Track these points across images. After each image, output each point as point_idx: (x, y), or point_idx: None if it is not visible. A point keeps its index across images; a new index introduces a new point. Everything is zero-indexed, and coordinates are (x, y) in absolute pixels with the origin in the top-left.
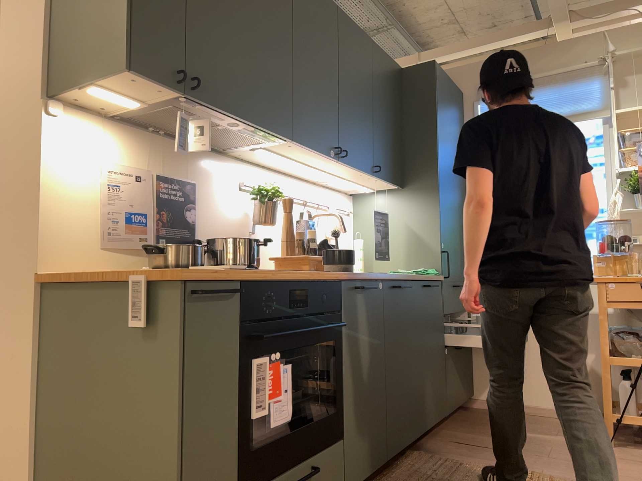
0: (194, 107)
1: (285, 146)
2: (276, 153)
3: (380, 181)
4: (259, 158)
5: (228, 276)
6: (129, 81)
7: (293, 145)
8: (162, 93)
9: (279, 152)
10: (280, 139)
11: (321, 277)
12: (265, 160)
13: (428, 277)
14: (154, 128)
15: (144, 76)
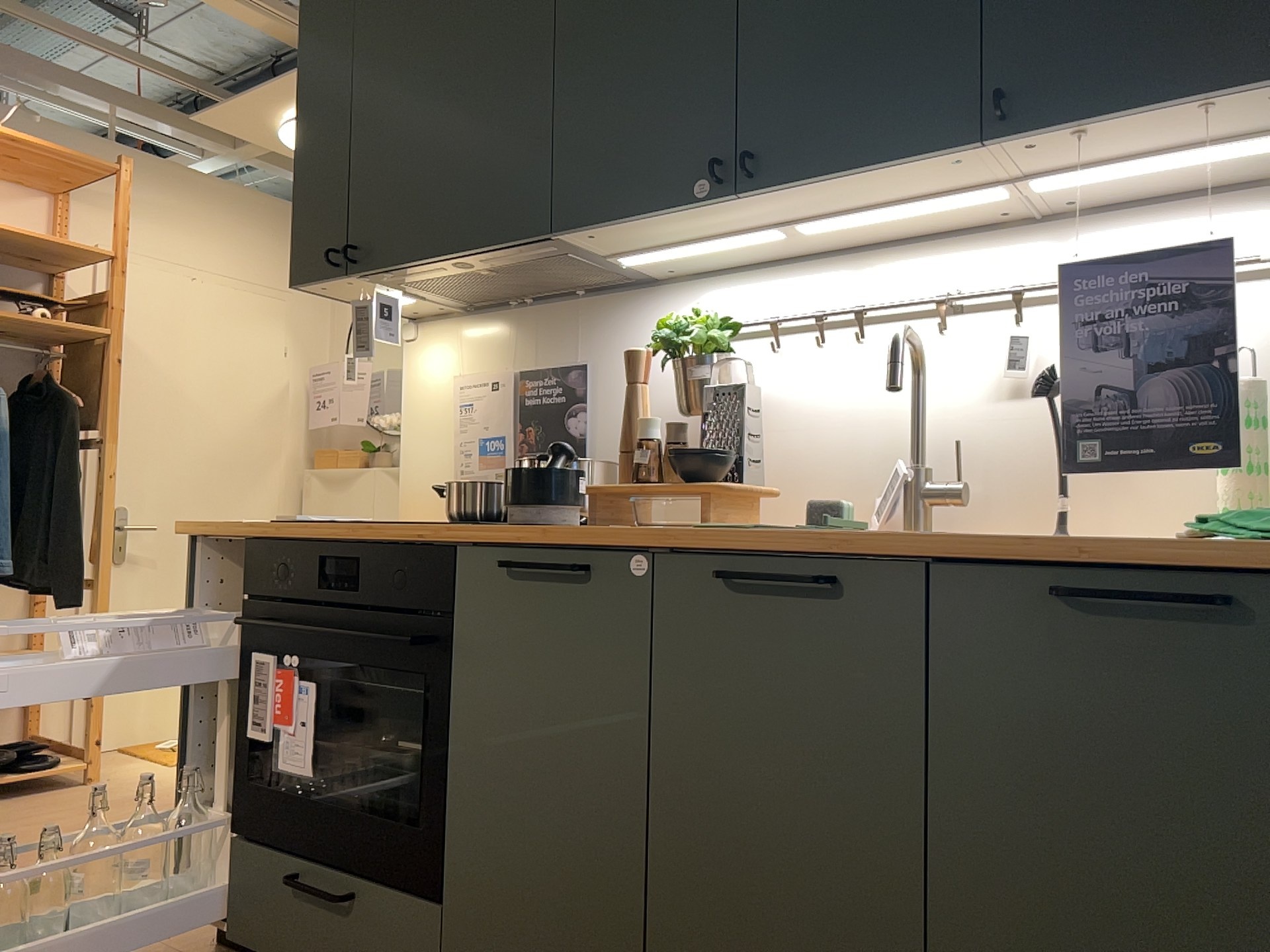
0: (394, 277)
1: (602, 238)
2: (652, 249)
3: (1134, 124)
4: (721, 258)
5: (223, 530)
6: (328, 291)
7: (595, 232)
8: (359, 283)
9: (655, 244)
10: (560, 239)
11: (404, 535)
12: (743, 254)
13: (1165, 551)
14: (511, 300)
15: (312, 282)
